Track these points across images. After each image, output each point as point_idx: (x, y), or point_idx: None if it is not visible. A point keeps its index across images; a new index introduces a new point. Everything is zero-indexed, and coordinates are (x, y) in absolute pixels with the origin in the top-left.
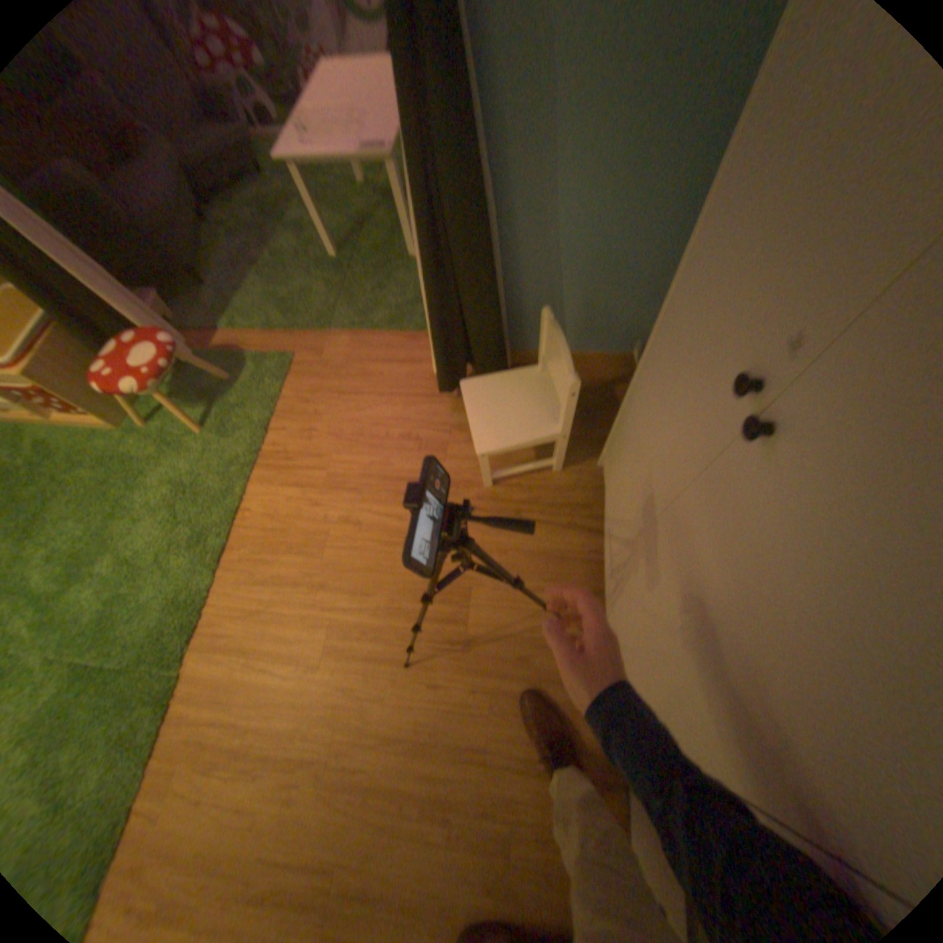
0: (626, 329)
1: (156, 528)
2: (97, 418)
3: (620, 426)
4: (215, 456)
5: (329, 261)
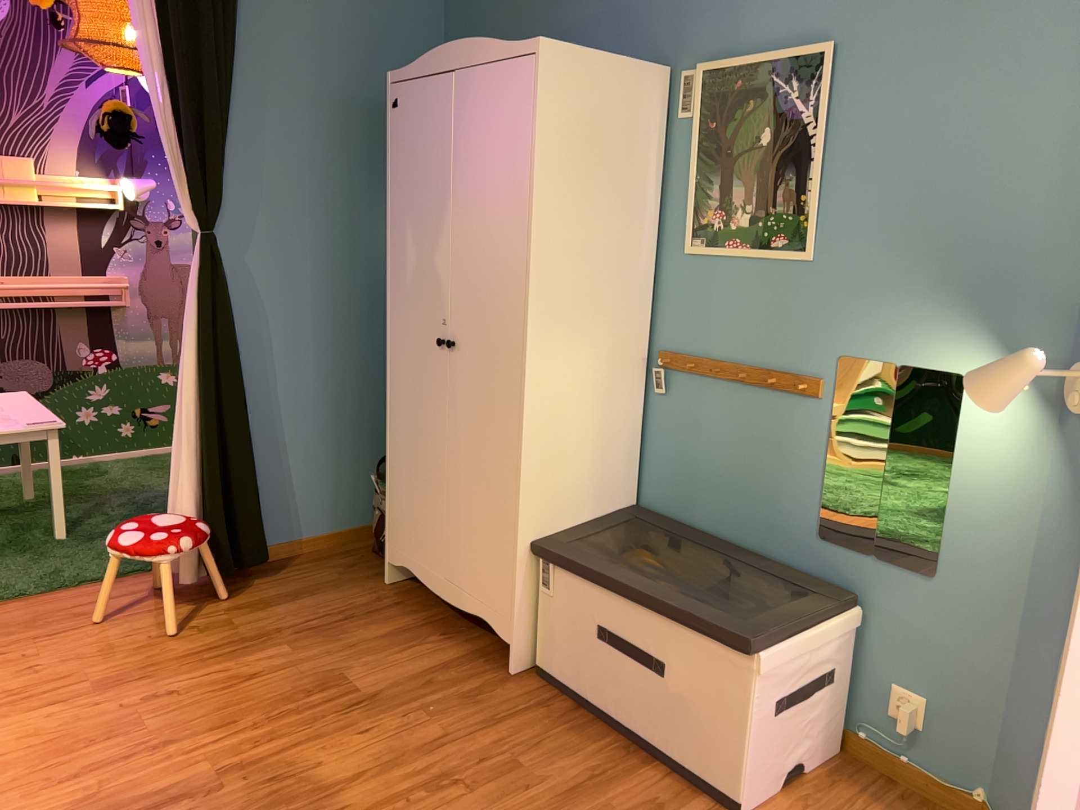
0: (345, 494)
1: None
2: None
3: (390, 496)
4: None
5: None
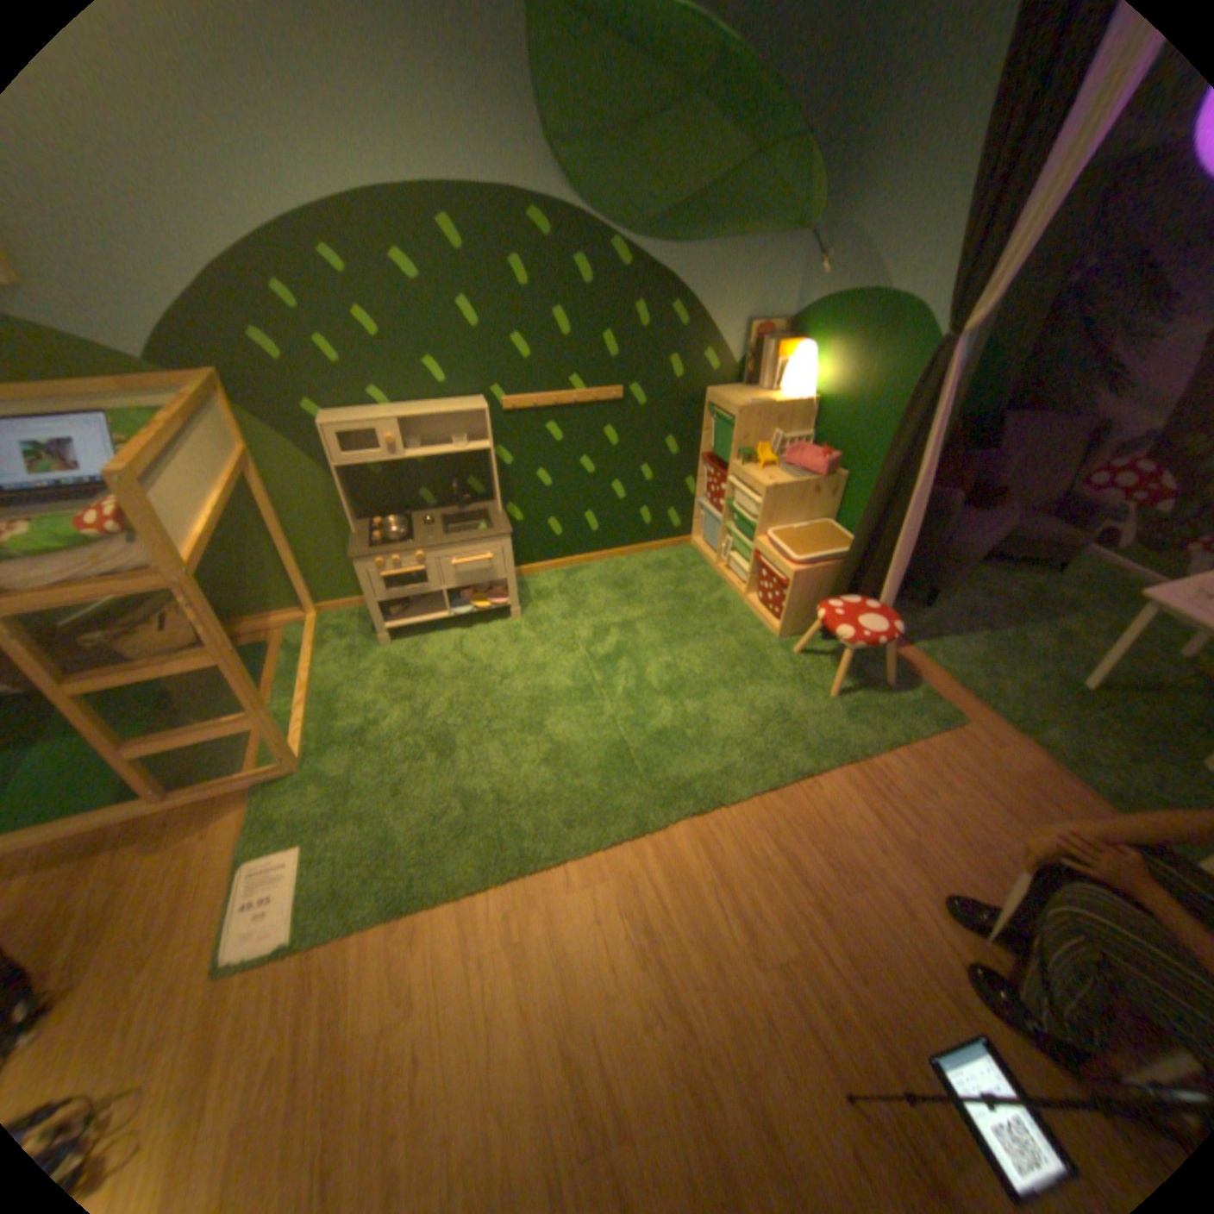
0: None
1: (746, 723)
2: (782, 624)
3: None
4: (831, 724)
5: (1081, 687)
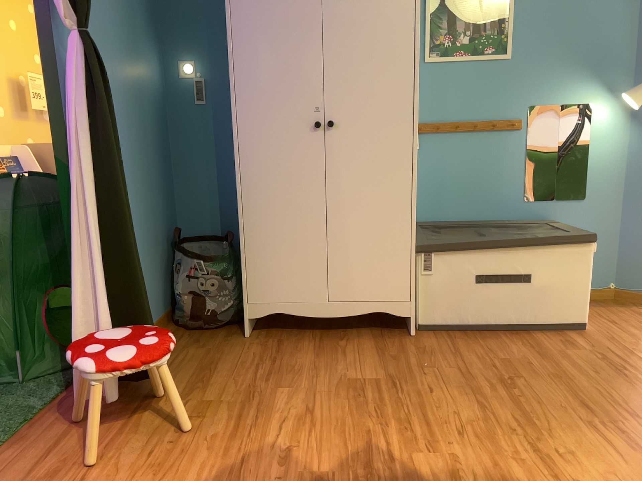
0: (152, 291)
1: None
2: None
3: (249, 263)
4: None
5: None
